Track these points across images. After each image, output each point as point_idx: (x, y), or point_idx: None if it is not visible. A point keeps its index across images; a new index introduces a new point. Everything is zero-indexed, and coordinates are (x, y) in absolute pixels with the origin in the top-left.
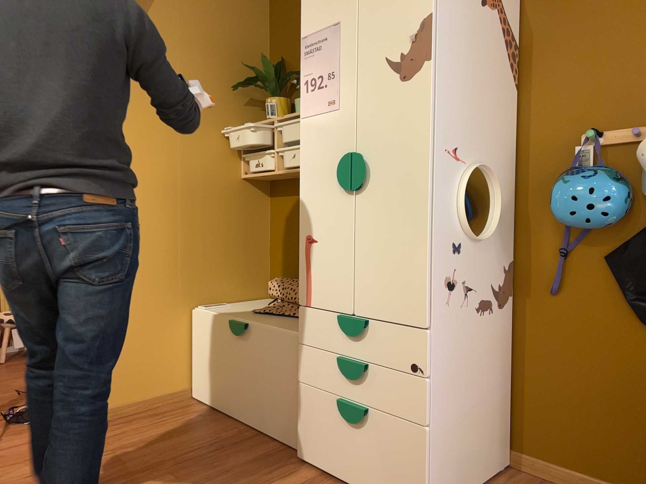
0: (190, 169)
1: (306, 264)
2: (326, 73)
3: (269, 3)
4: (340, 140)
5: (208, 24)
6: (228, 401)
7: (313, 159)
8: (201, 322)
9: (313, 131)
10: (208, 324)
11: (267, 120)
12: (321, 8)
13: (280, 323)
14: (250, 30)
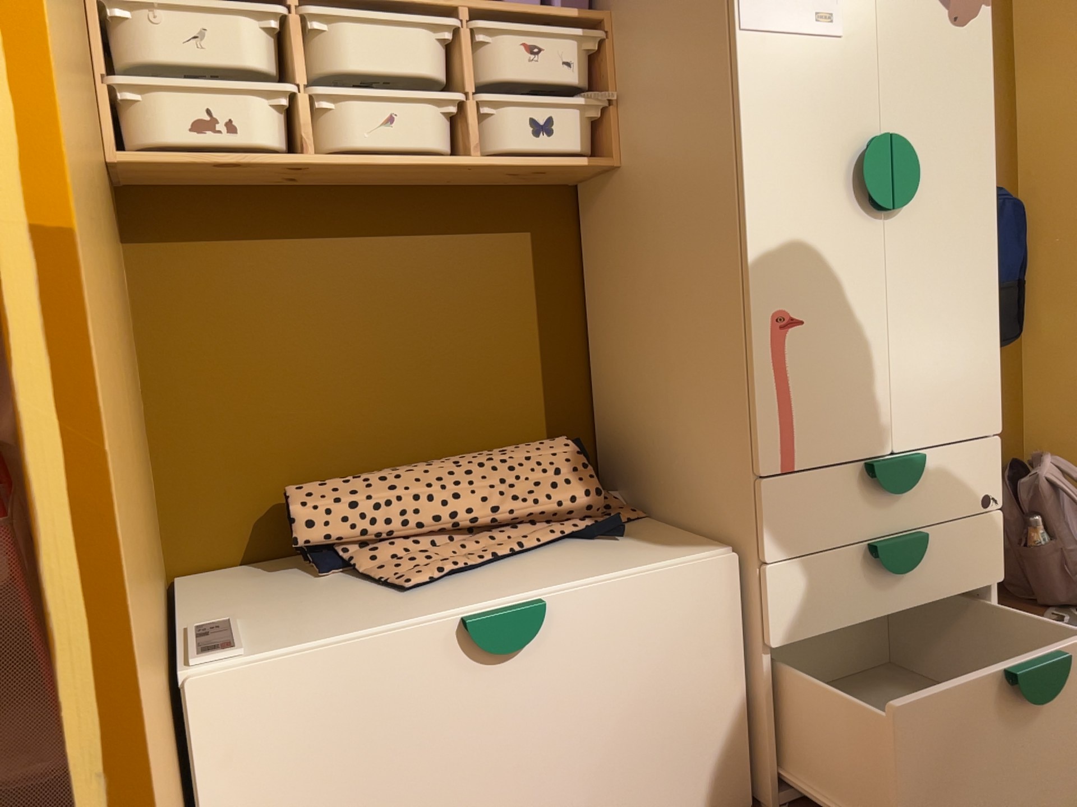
0: None
1: (779, 378)
2: None
3: None
4: (848, 106)
5: None
6: None
7: (783, 138)
8: (269, 702)
9: (778, 72)
10: (322, 688)
11: None
12: None
13: (577, 566)
14: None
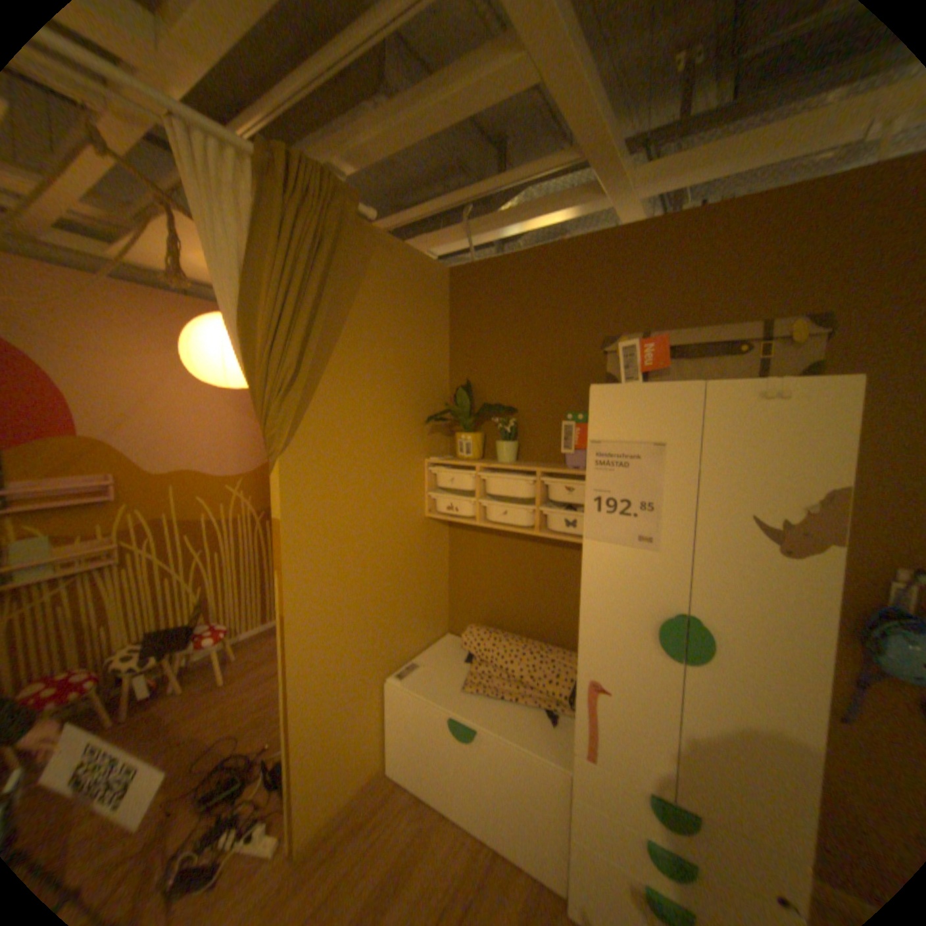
0: (379, 525)
1: (591, 714)
2: (638, 500)
3: (448, 312)
4: (661, 591)
5: (394, 348)
6: (444, 800)
7: (607, 597)
8: (400, 701)
9: (609, 563)
10: (412, 708)
11: (464, 462)
12: (628, 412)
13: (514, 726)
14: (432, 346)
